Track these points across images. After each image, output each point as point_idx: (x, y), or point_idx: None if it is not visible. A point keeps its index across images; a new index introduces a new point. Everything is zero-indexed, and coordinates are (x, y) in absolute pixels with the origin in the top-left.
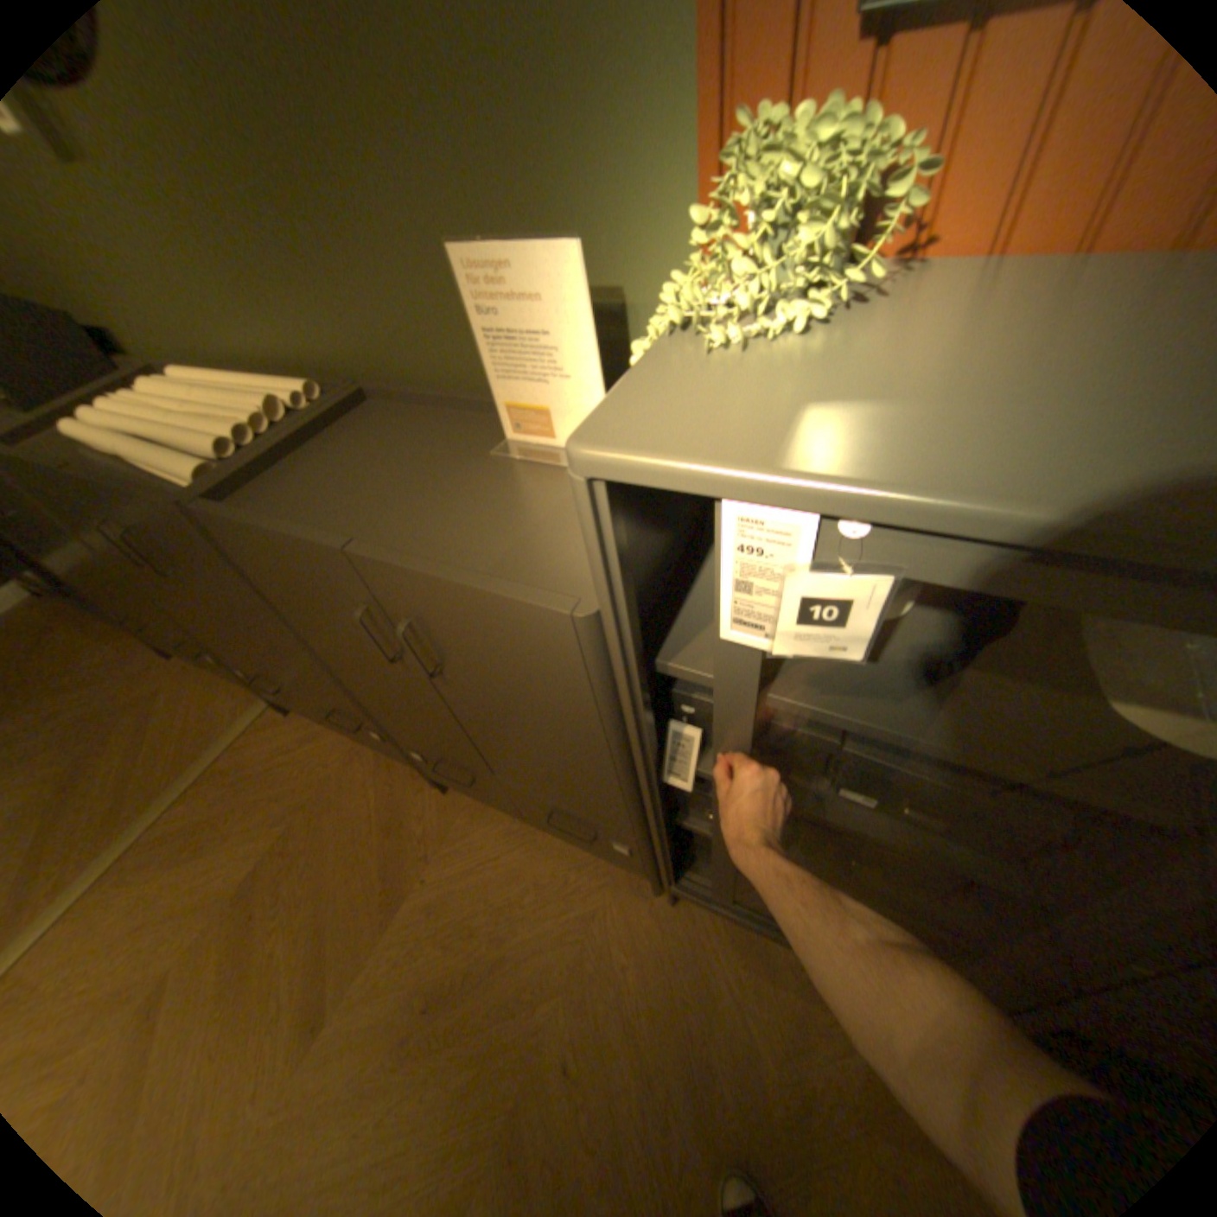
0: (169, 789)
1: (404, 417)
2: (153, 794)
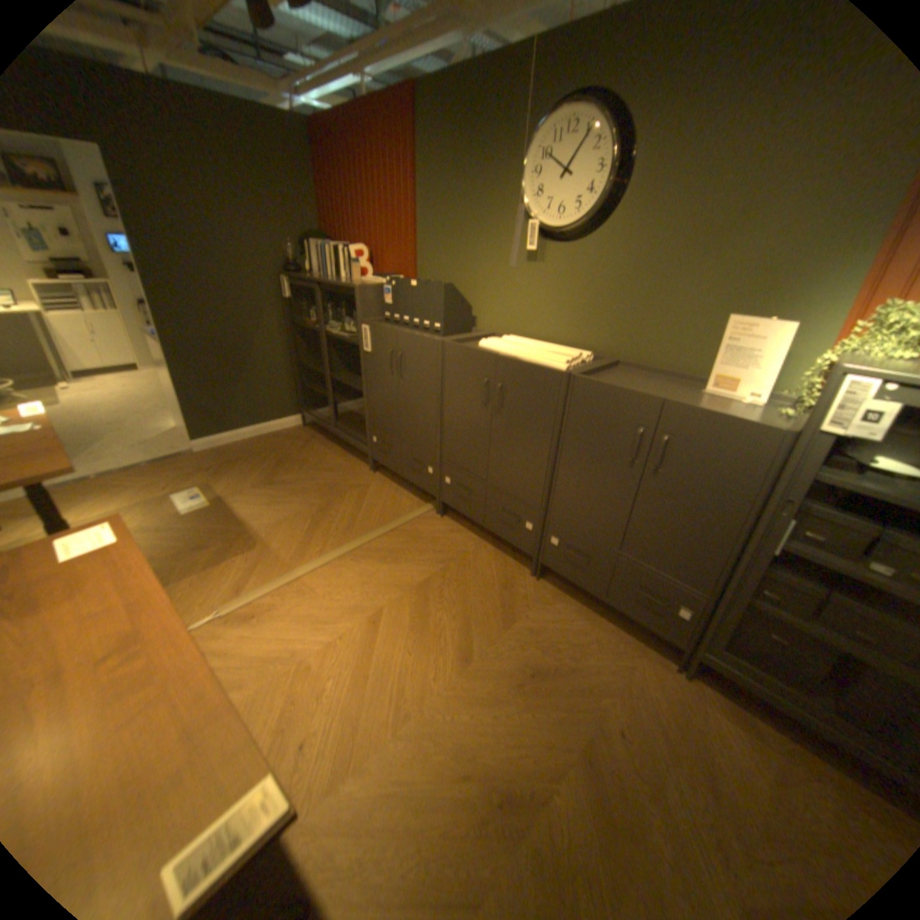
0: (380, 527)
1: (642, 374)
2: (370, 527)
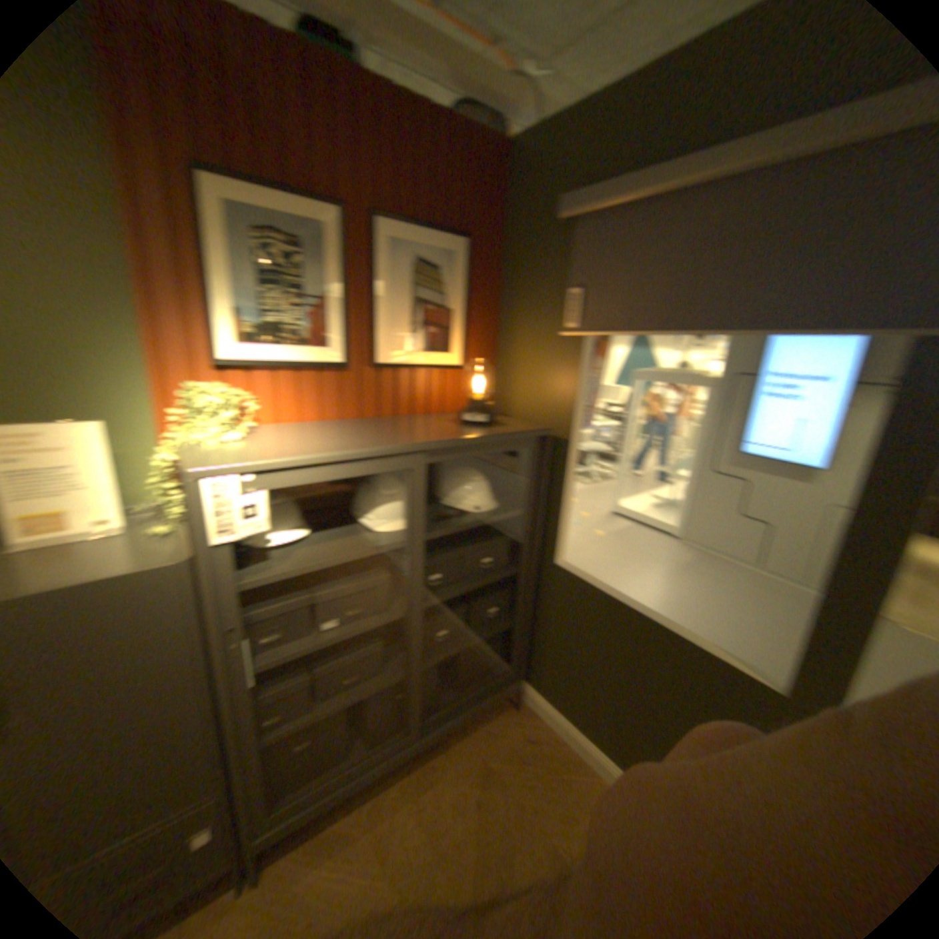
0: None
1: None
2: None
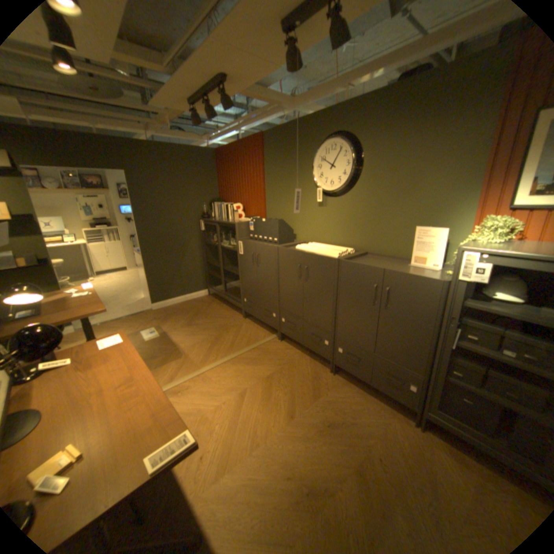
0: (247, 347)
1: (379, 258)
2: (242, 347)
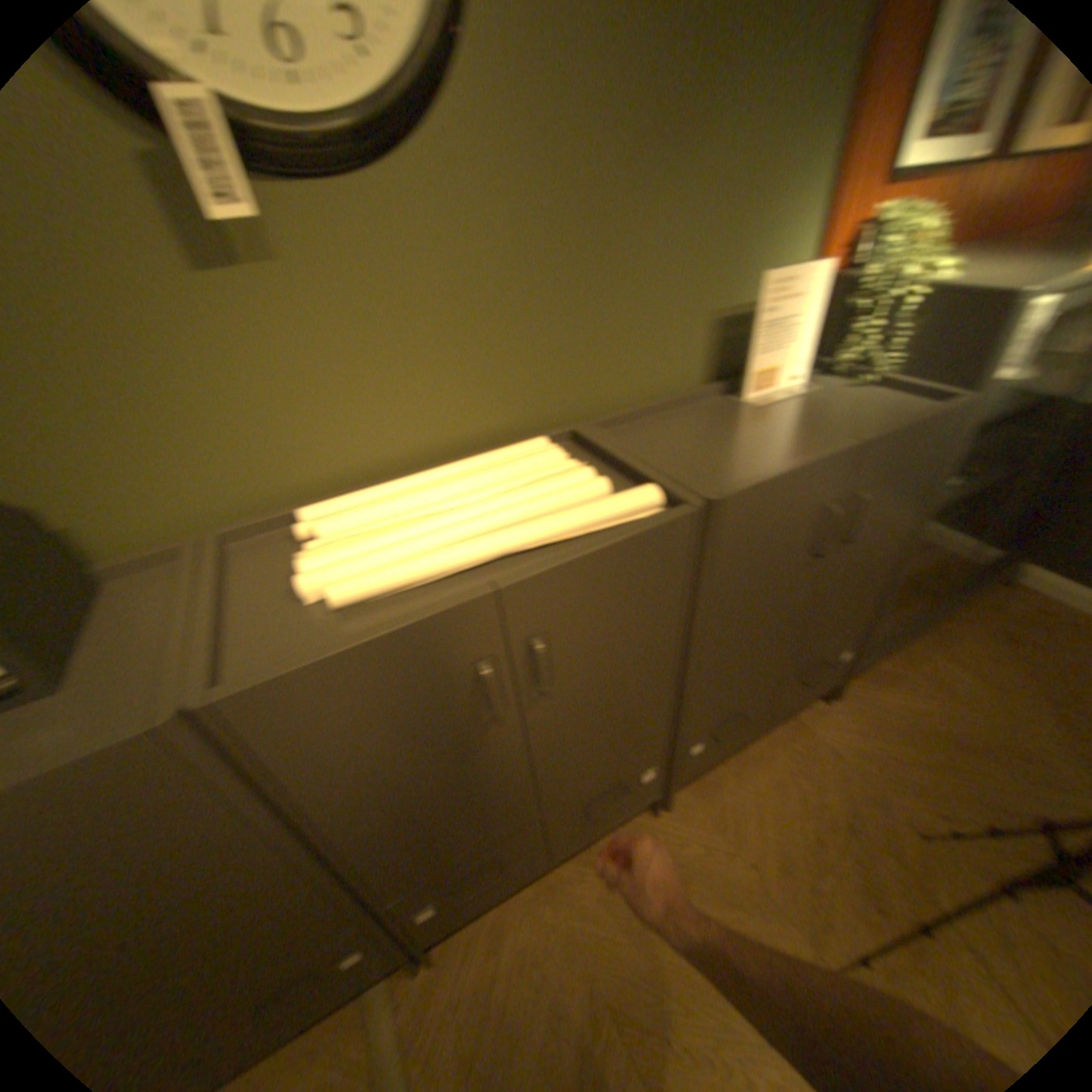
0: None
1: (650, 425)
2: None
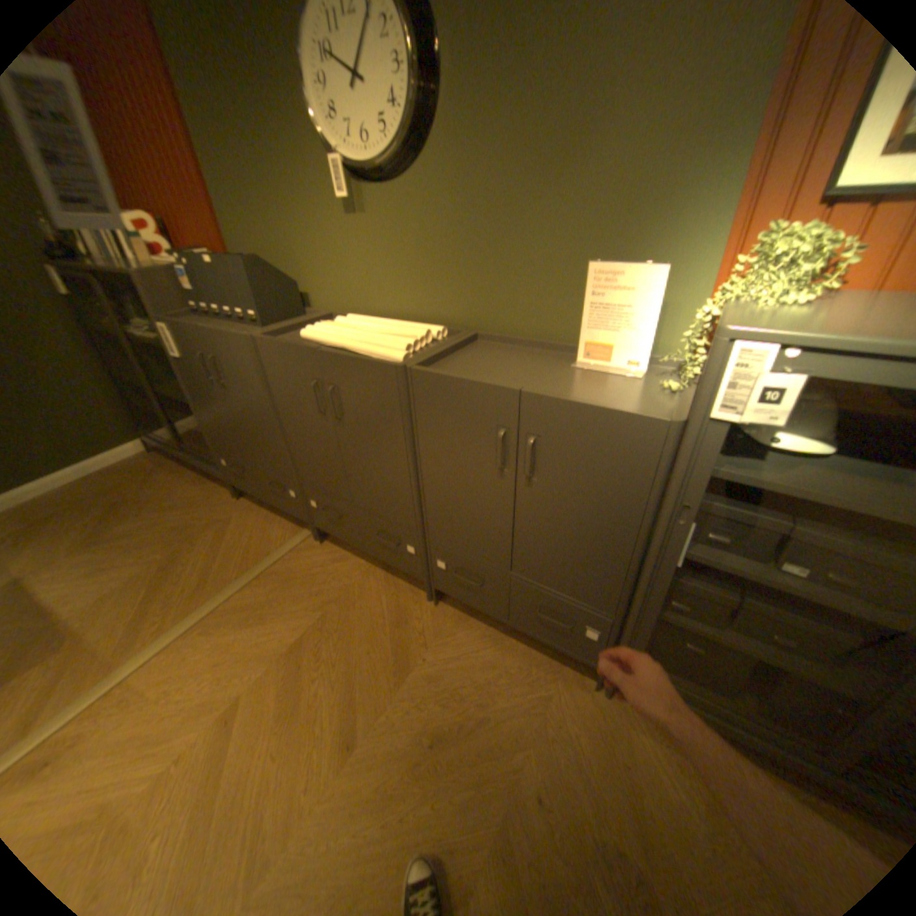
0: (242, 577)
1: (505, 349)
2: (229, 579)
